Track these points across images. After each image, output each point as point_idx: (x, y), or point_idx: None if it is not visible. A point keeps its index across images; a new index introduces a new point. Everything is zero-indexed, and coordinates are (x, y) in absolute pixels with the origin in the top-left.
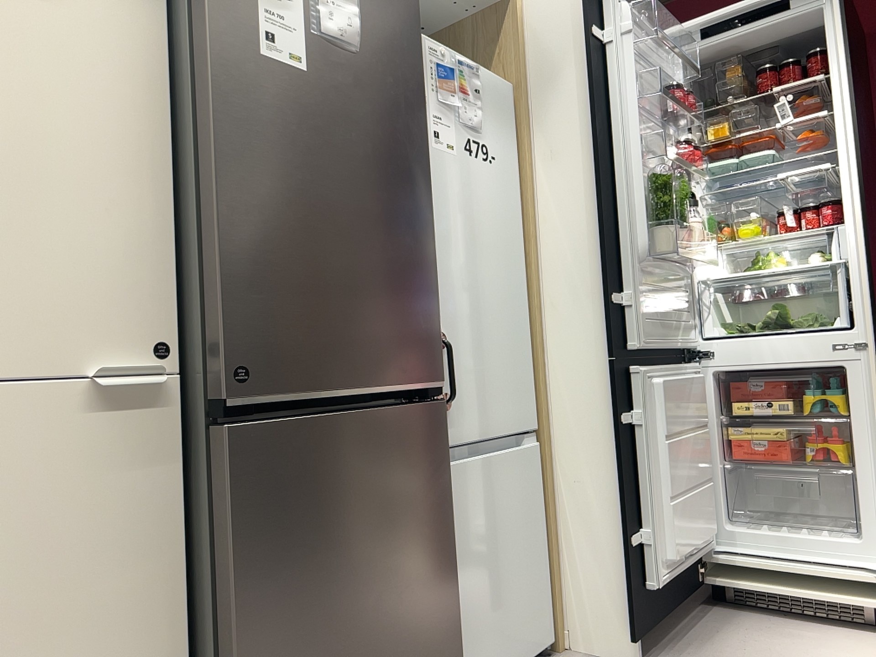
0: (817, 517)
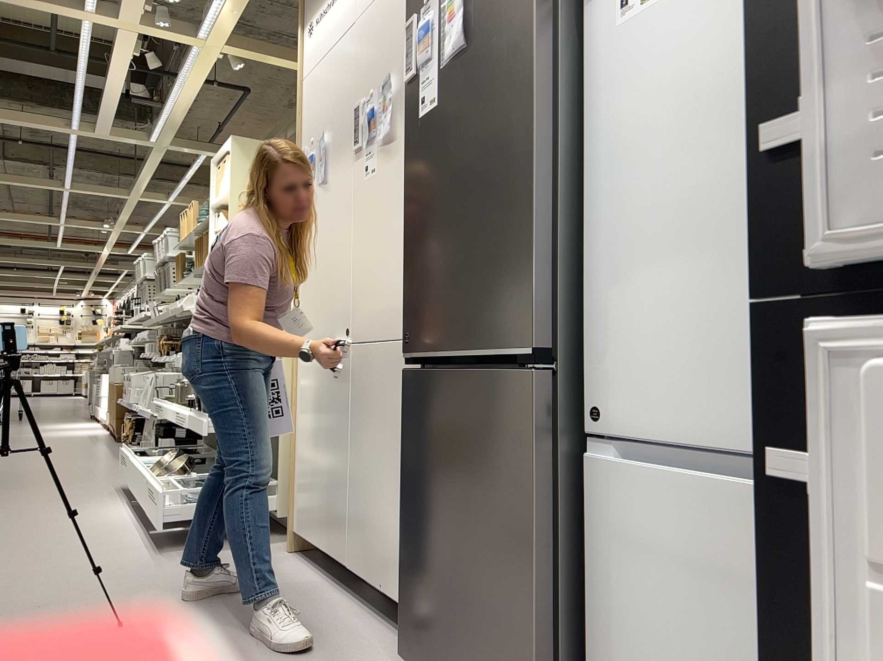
0: None
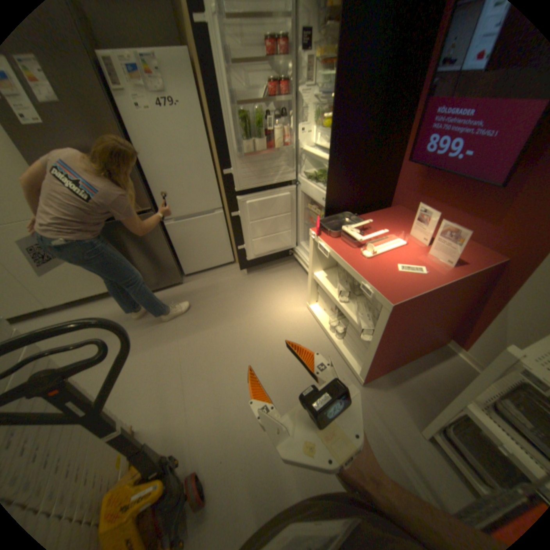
0: None
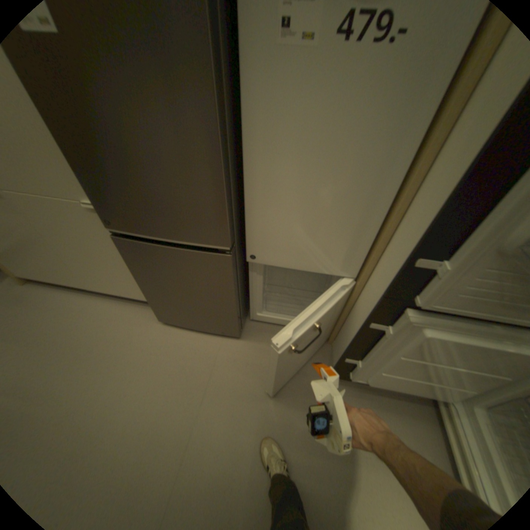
0: None
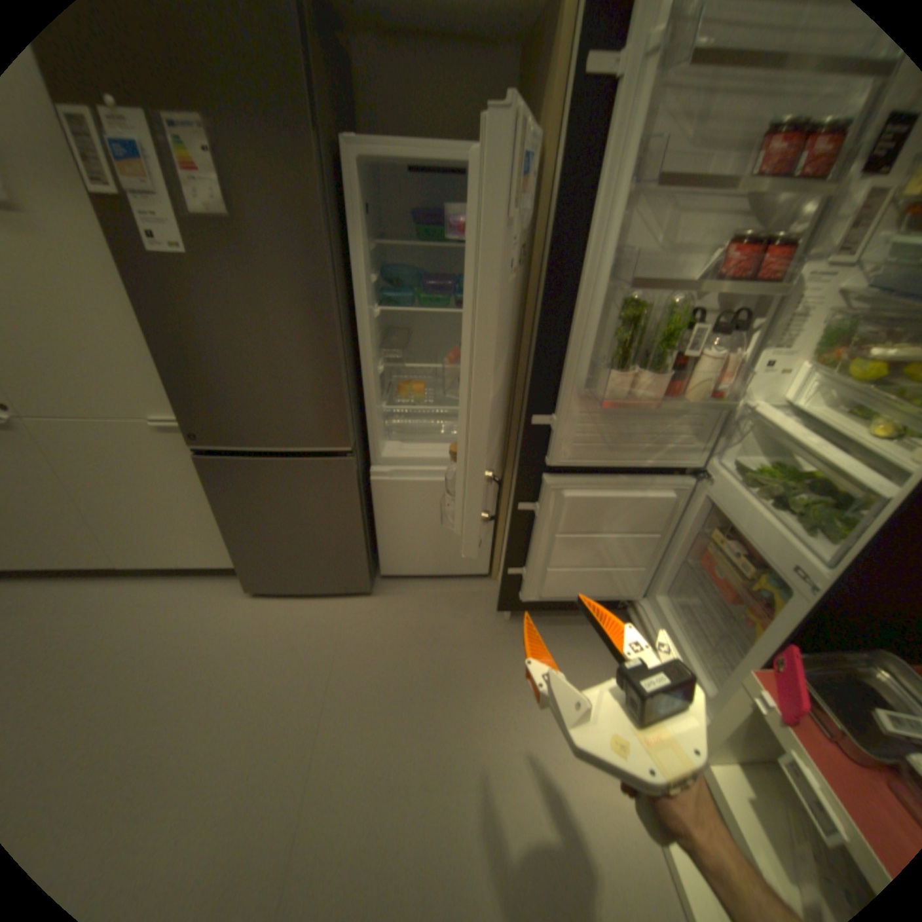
0: (751, 649)
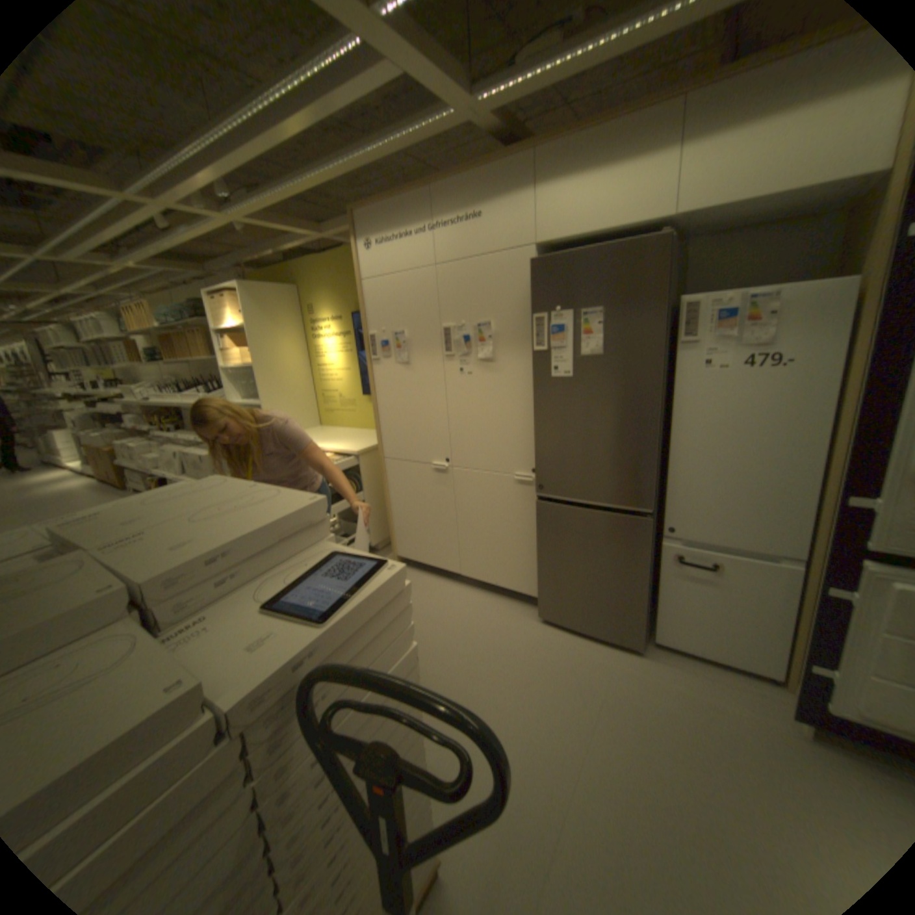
0: None
